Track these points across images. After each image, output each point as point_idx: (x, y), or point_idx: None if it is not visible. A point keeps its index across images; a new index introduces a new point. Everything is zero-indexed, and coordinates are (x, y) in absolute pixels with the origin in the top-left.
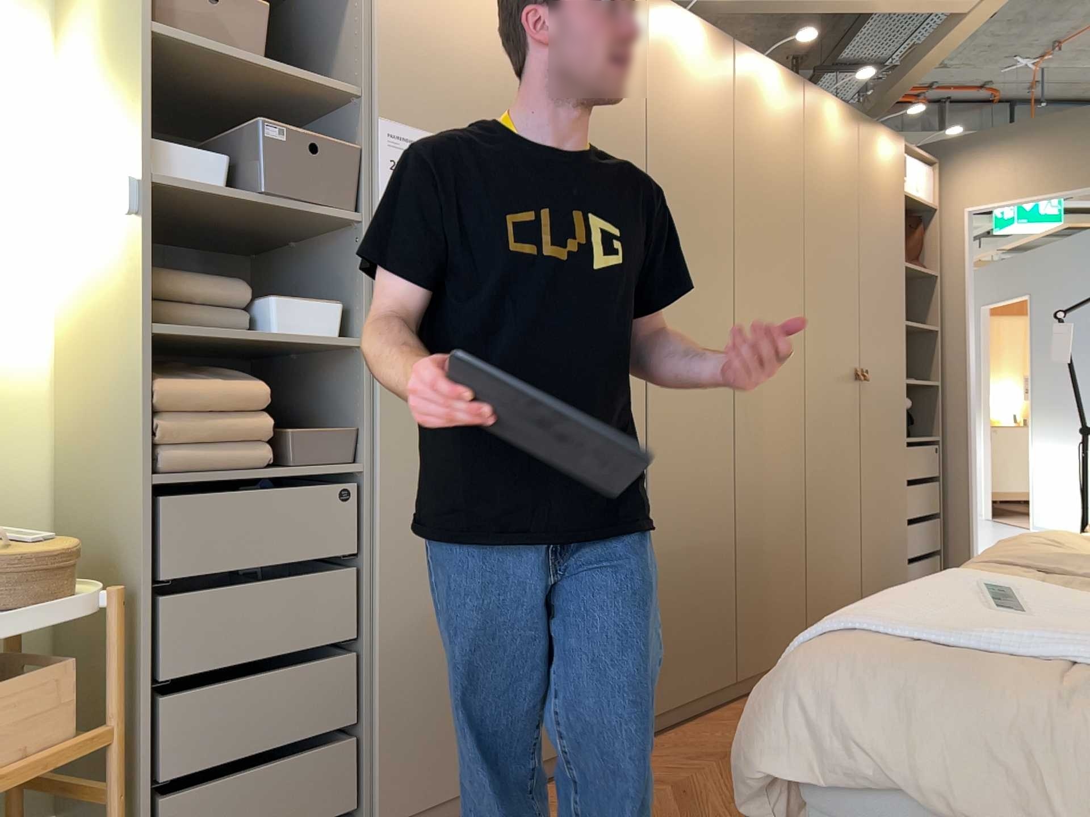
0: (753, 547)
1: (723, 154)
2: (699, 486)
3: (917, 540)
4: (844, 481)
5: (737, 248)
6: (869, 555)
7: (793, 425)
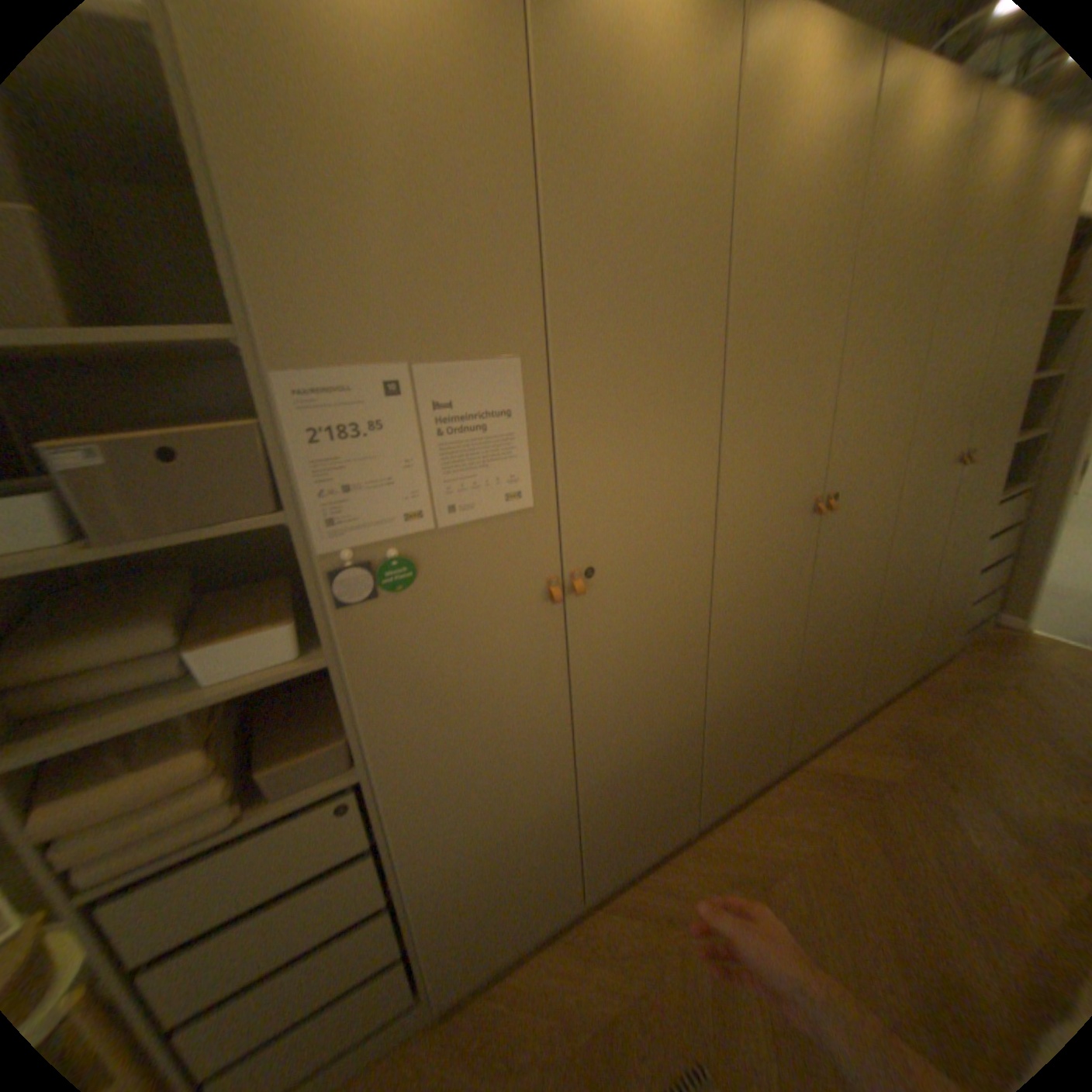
0: (826, 659)
1: (853, 236)
2: (775, 632)
3: (993, 583)
4: (933, 565)
5: (854, 363)
6: (943, 617)
7: (889, 535)
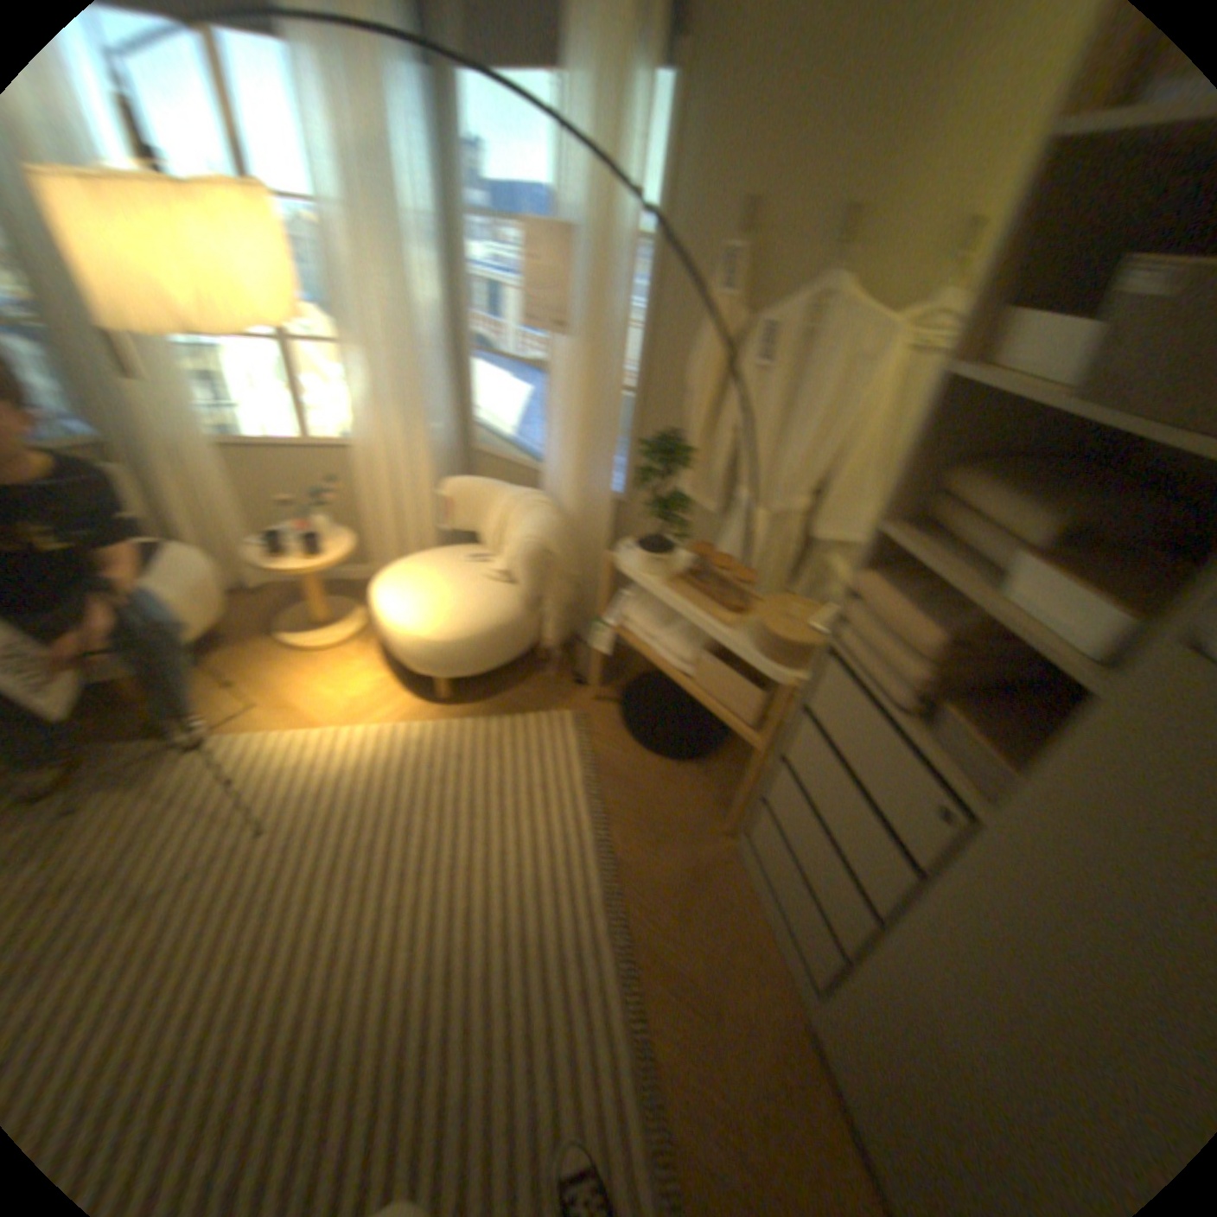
0: None
1: None
2: None
3: None
4: None
5: None
6: None
7: None
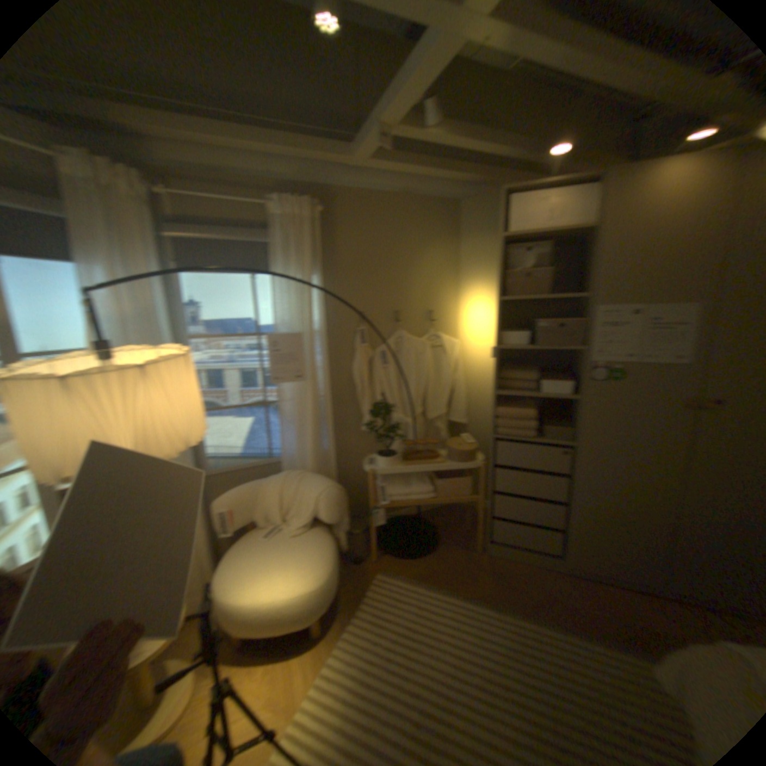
0: None
1: None
2: None
3: None
4: None
5: None
6: None
7: None
